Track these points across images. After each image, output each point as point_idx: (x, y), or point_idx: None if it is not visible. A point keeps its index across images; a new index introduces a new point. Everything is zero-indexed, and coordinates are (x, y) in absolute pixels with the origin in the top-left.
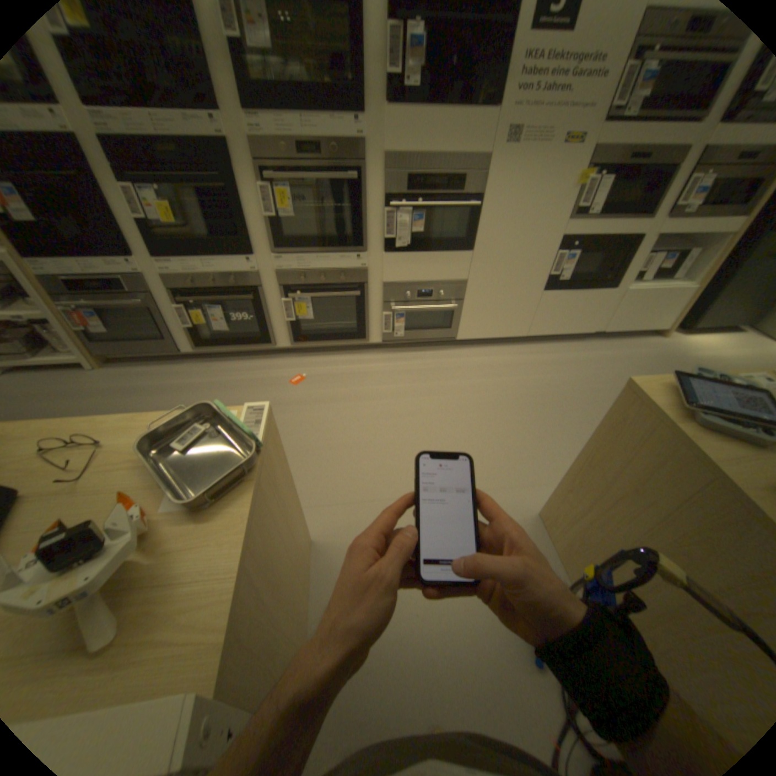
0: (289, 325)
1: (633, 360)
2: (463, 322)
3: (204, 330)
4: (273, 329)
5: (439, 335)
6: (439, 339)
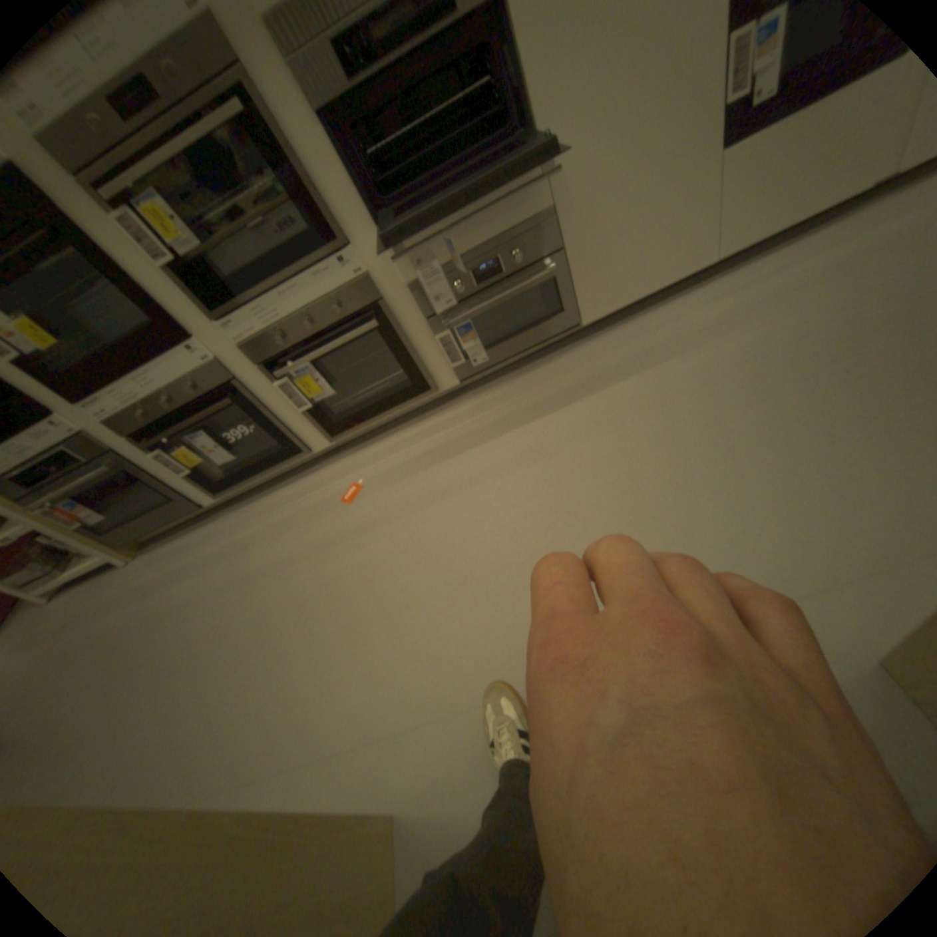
0: (311, 413)
1: None
2: (581, 287)
3: (215, 466)
4: (294, 429)
5: (552, 330)
6: (555, 336)
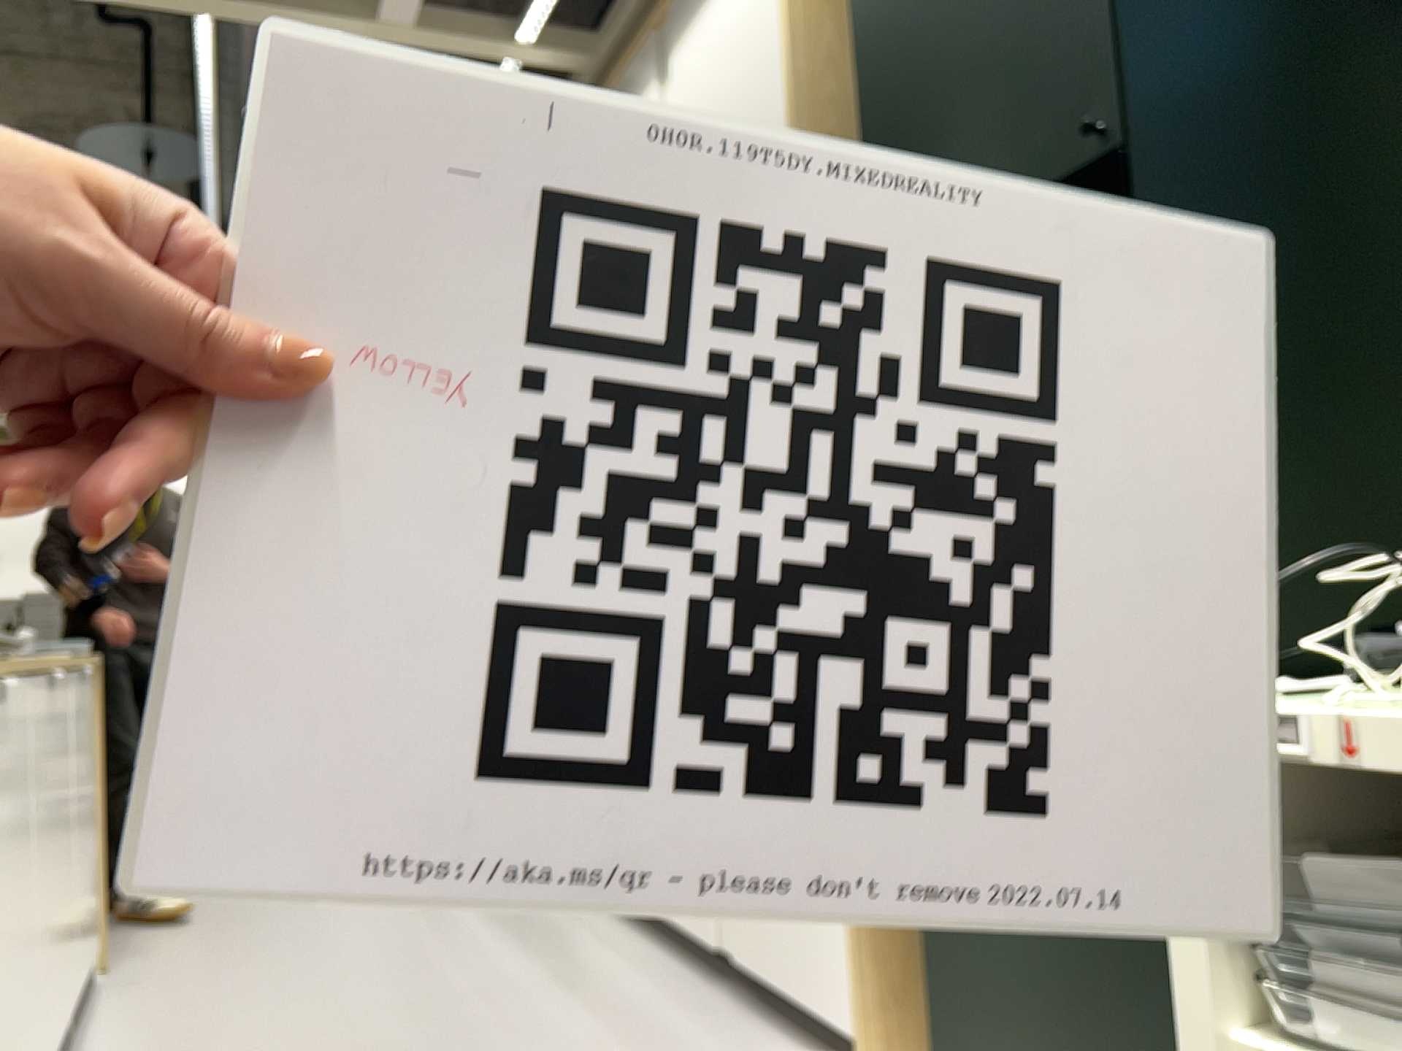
0: None
1: (643, 1049)
2: None
3: None
4: None
5: None
6: None
